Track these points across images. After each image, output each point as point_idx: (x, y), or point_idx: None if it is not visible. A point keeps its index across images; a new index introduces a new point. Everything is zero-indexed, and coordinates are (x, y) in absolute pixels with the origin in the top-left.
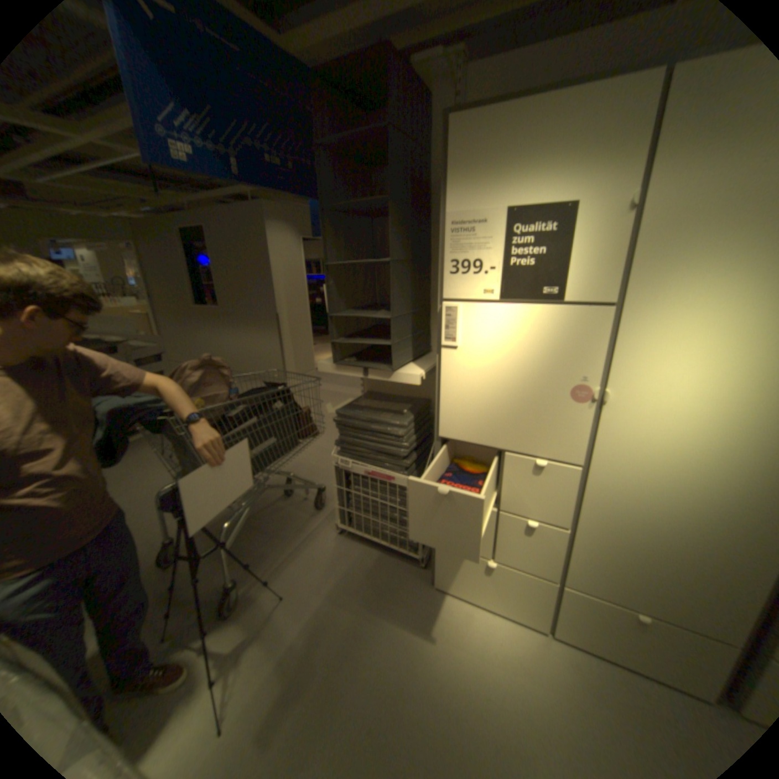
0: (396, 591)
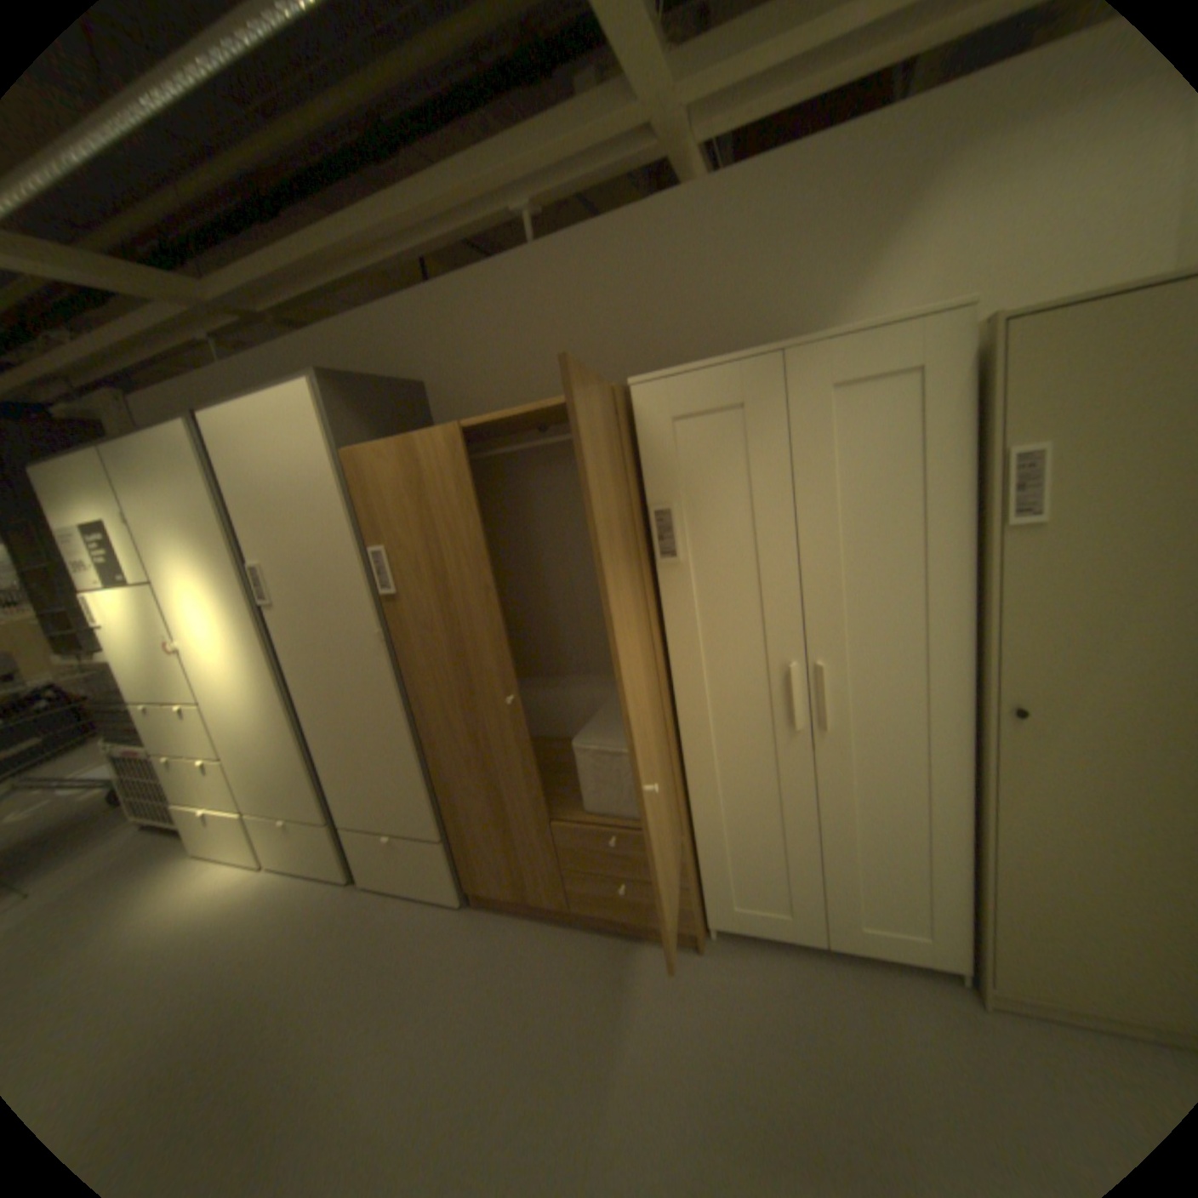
0: (155, 865)
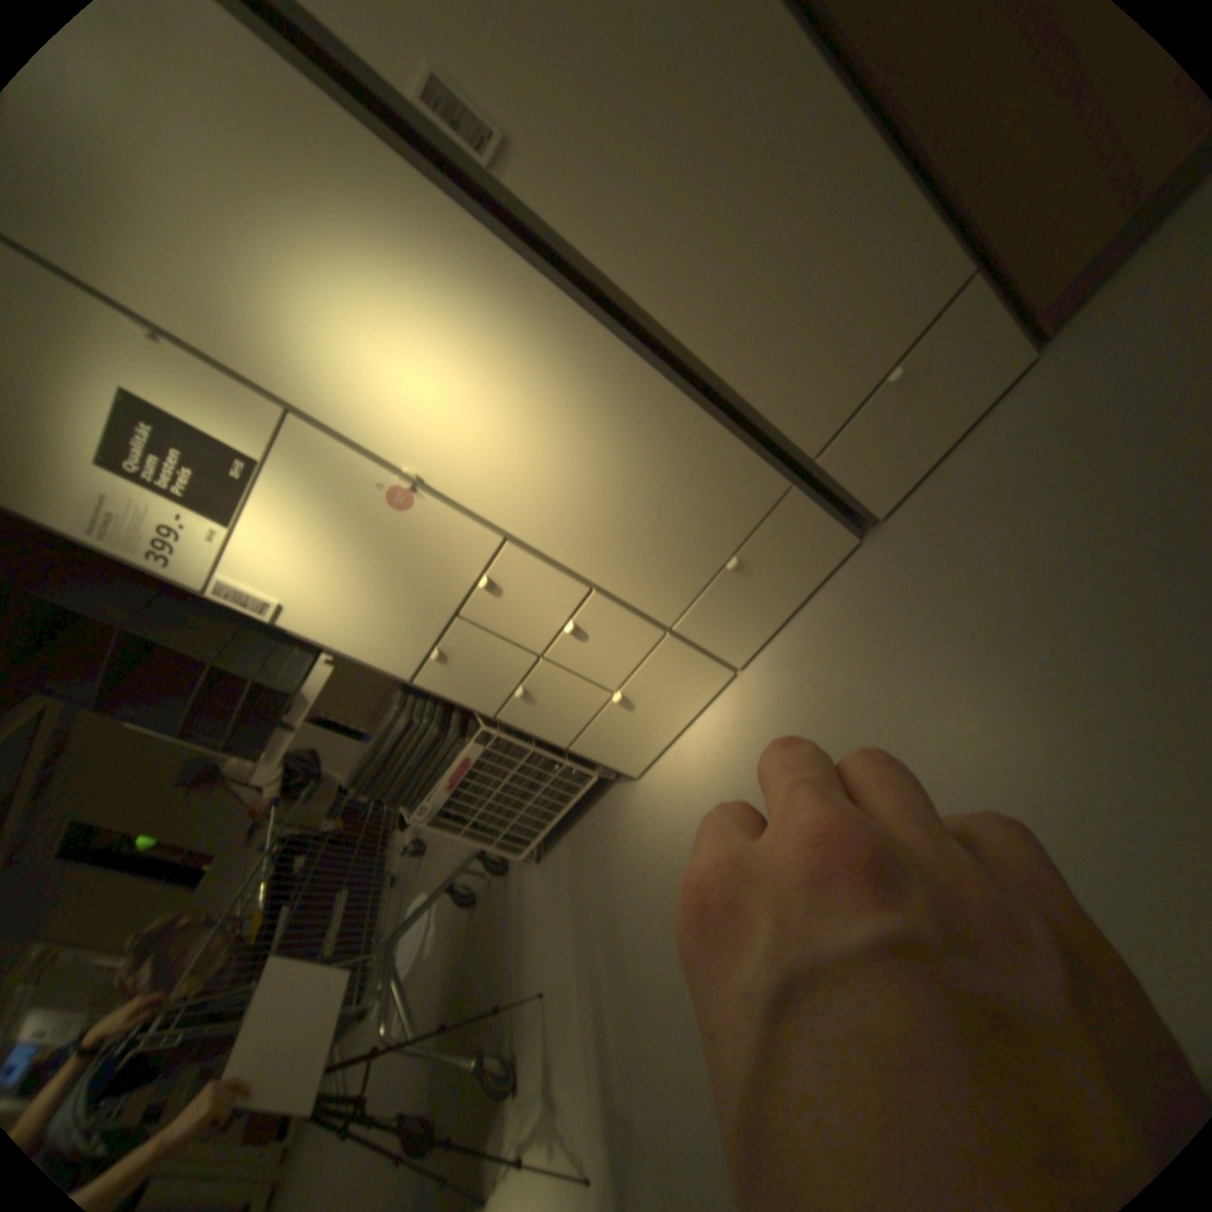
0: (618, 830)
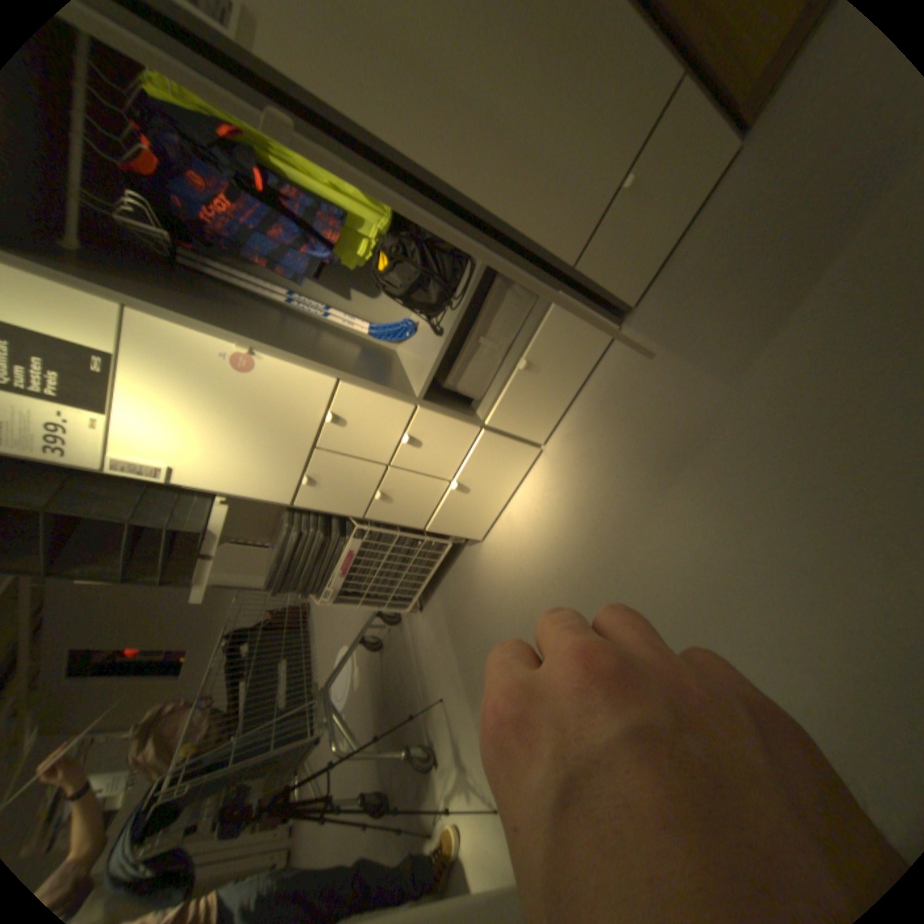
0: (474, 578)
